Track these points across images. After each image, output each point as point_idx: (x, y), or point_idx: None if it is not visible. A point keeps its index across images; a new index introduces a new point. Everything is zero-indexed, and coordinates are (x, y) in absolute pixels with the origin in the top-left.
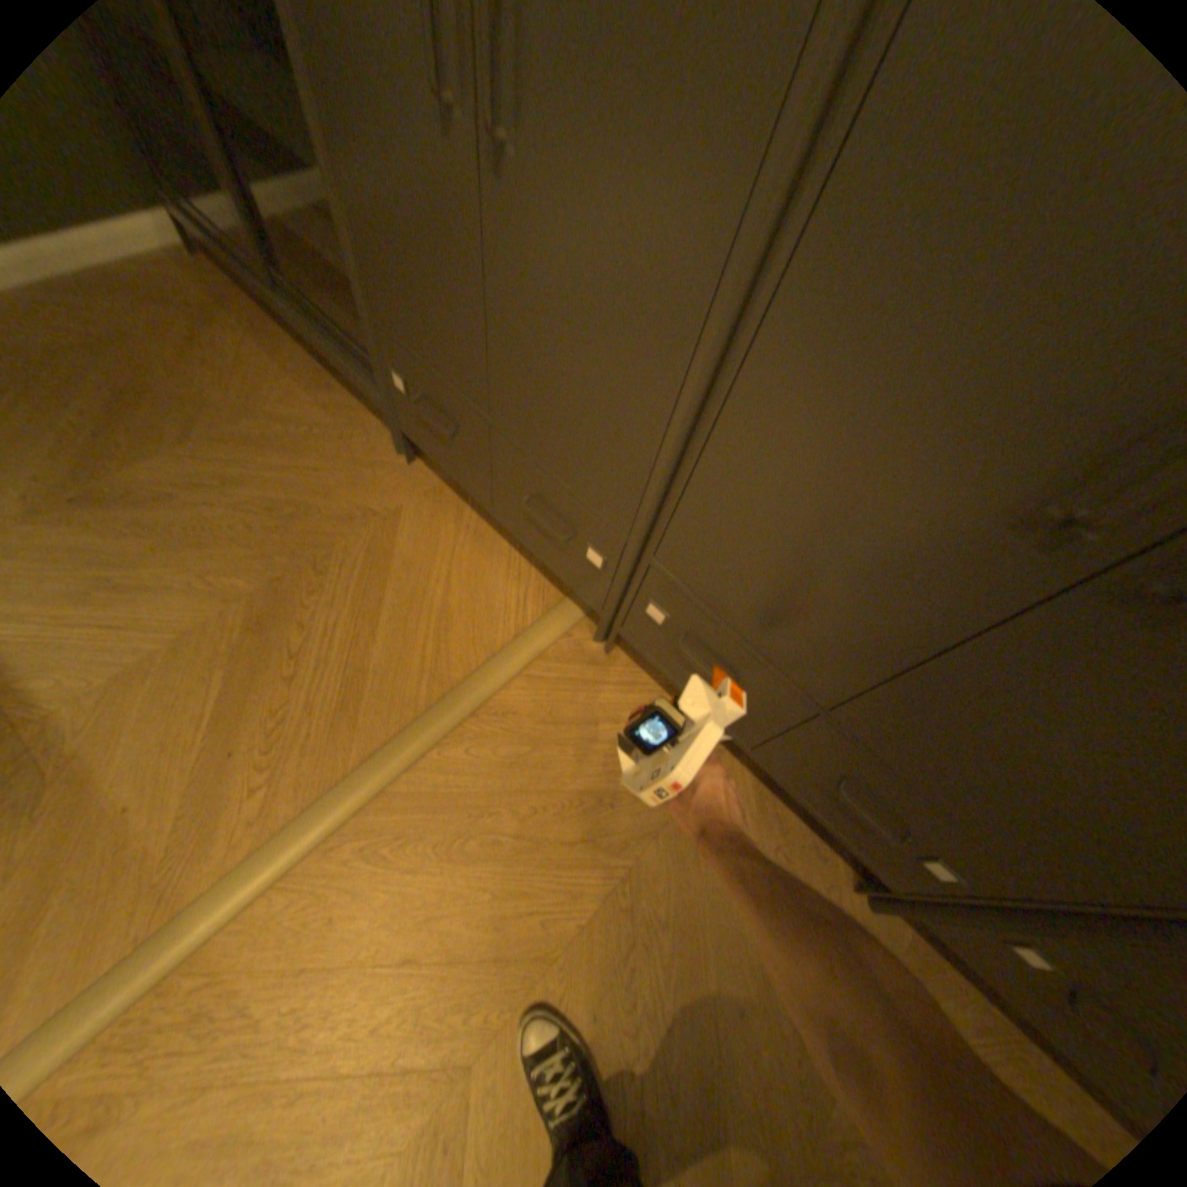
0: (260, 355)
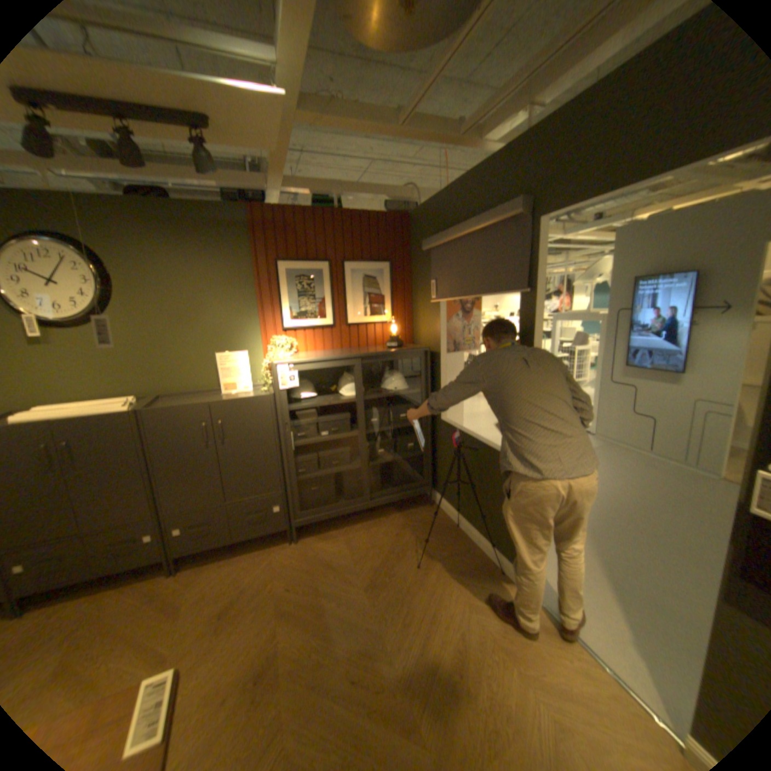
0: None
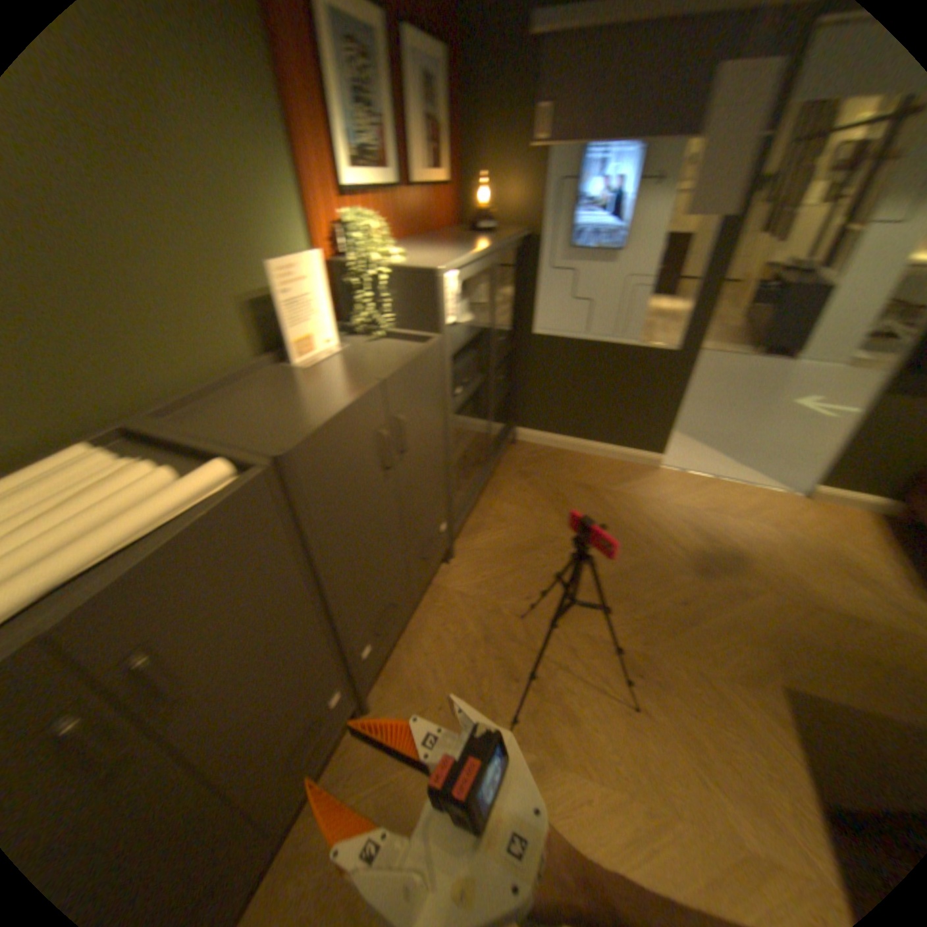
0: None
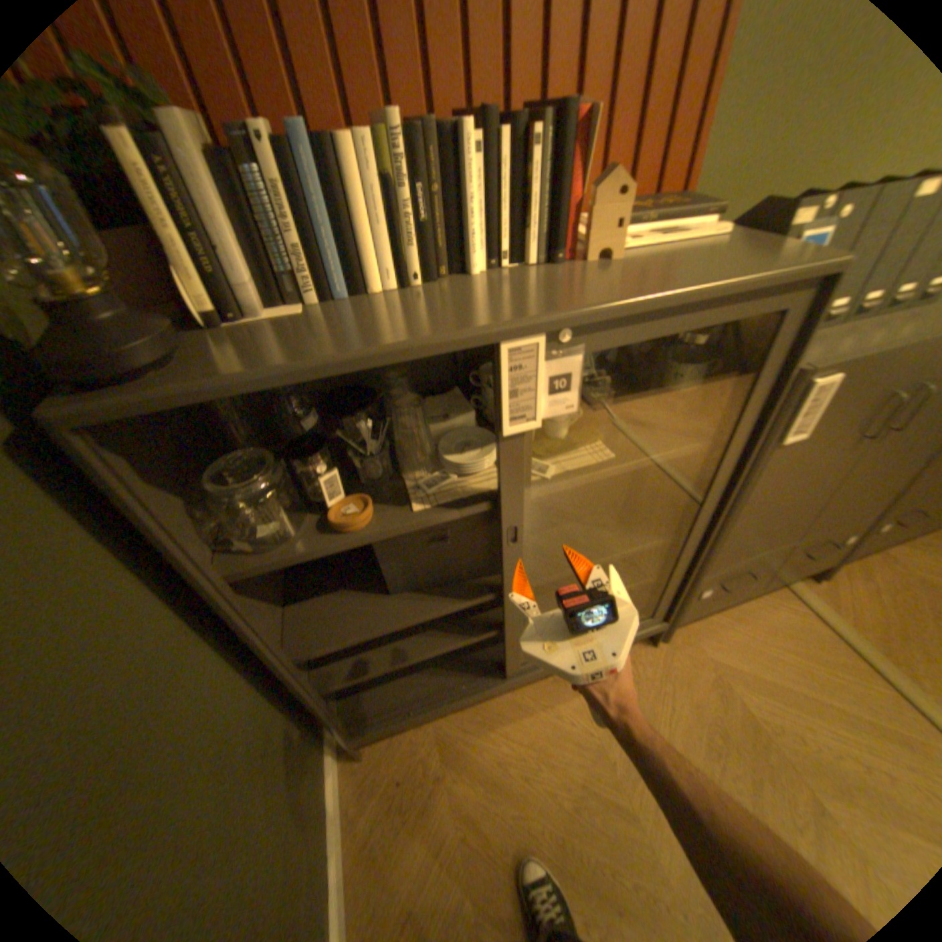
0: (527, 724)
